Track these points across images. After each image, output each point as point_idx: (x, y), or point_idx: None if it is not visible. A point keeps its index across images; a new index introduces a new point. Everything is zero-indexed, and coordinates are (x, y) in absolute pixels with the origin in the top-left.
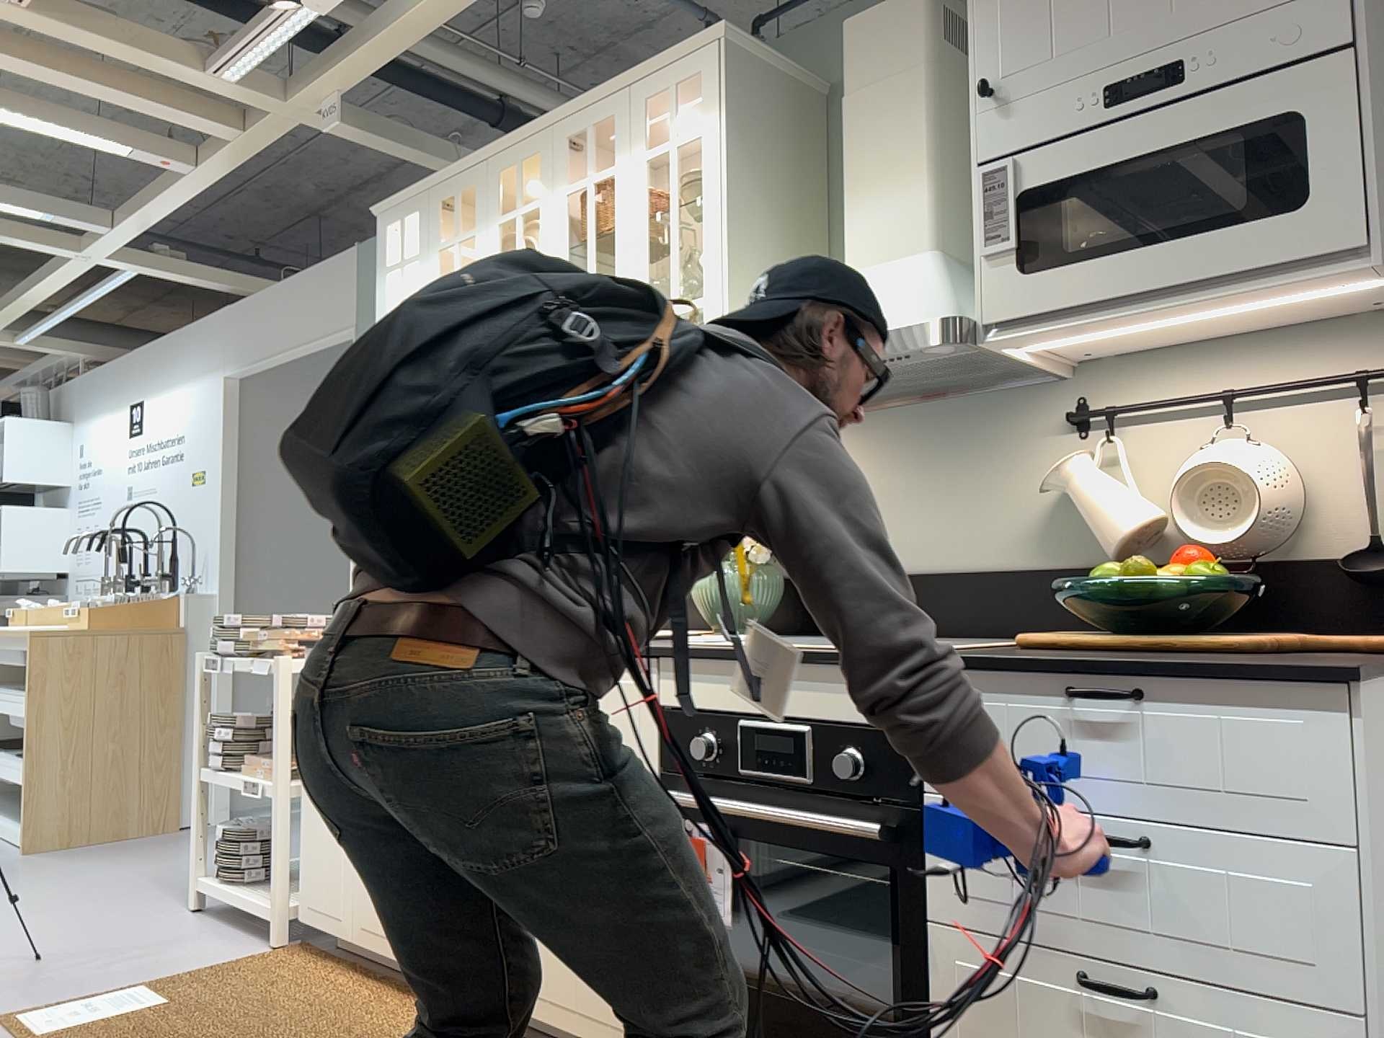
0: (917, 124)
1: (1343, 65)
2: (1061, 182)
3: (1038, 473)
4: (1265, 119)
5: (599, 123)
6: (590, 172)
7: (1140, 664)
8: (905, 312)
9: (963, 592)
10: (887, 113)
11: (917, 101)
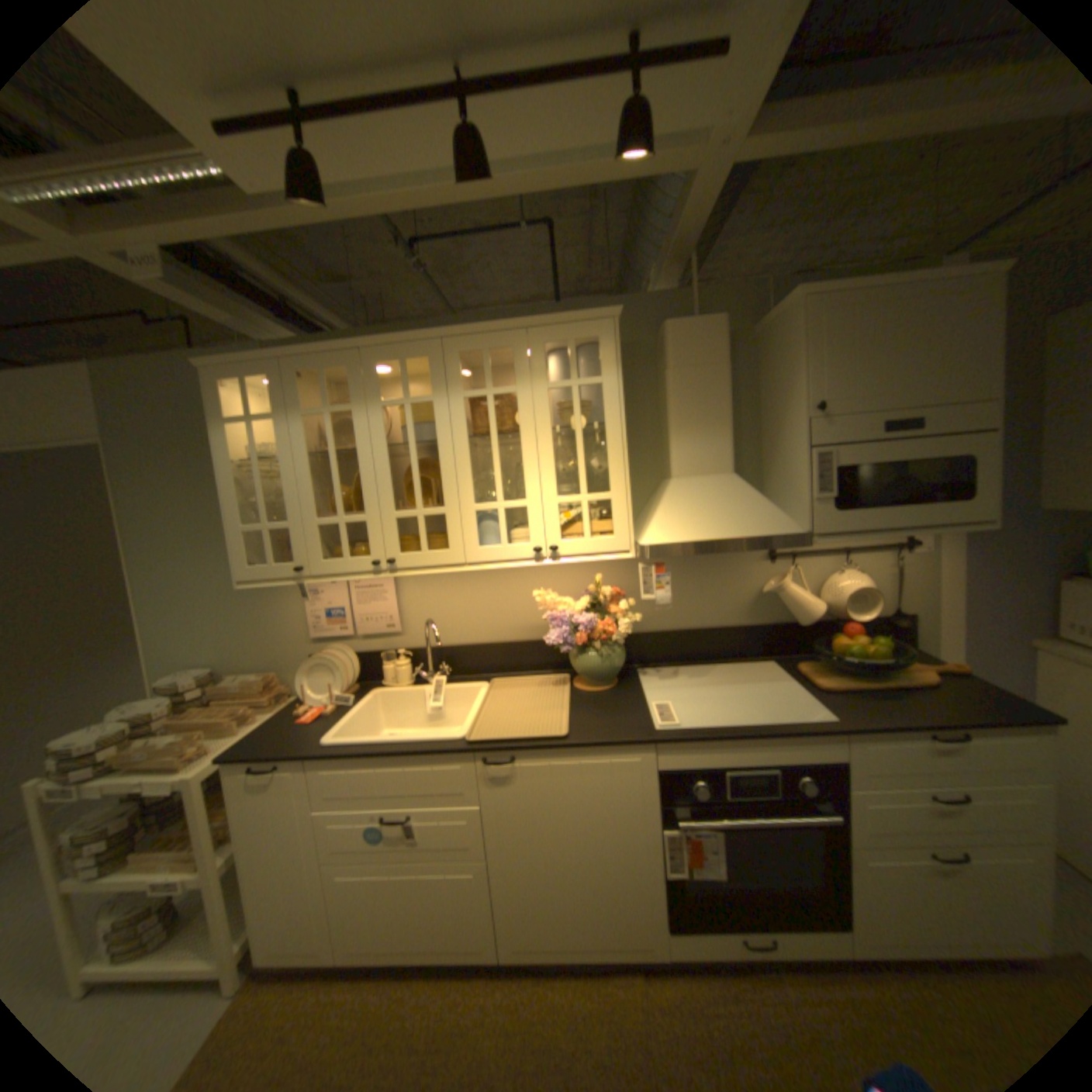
0: (724, 398)
1: (996, 439)
2: (861, 466)
3: (751, 581)
4: (962, 456)
5: (496, 348)
6: (489, 385)
7: (975, 727)
8: (768, 524)
9: (713, 640)
10: (704, 387)
11: (724, 385)
